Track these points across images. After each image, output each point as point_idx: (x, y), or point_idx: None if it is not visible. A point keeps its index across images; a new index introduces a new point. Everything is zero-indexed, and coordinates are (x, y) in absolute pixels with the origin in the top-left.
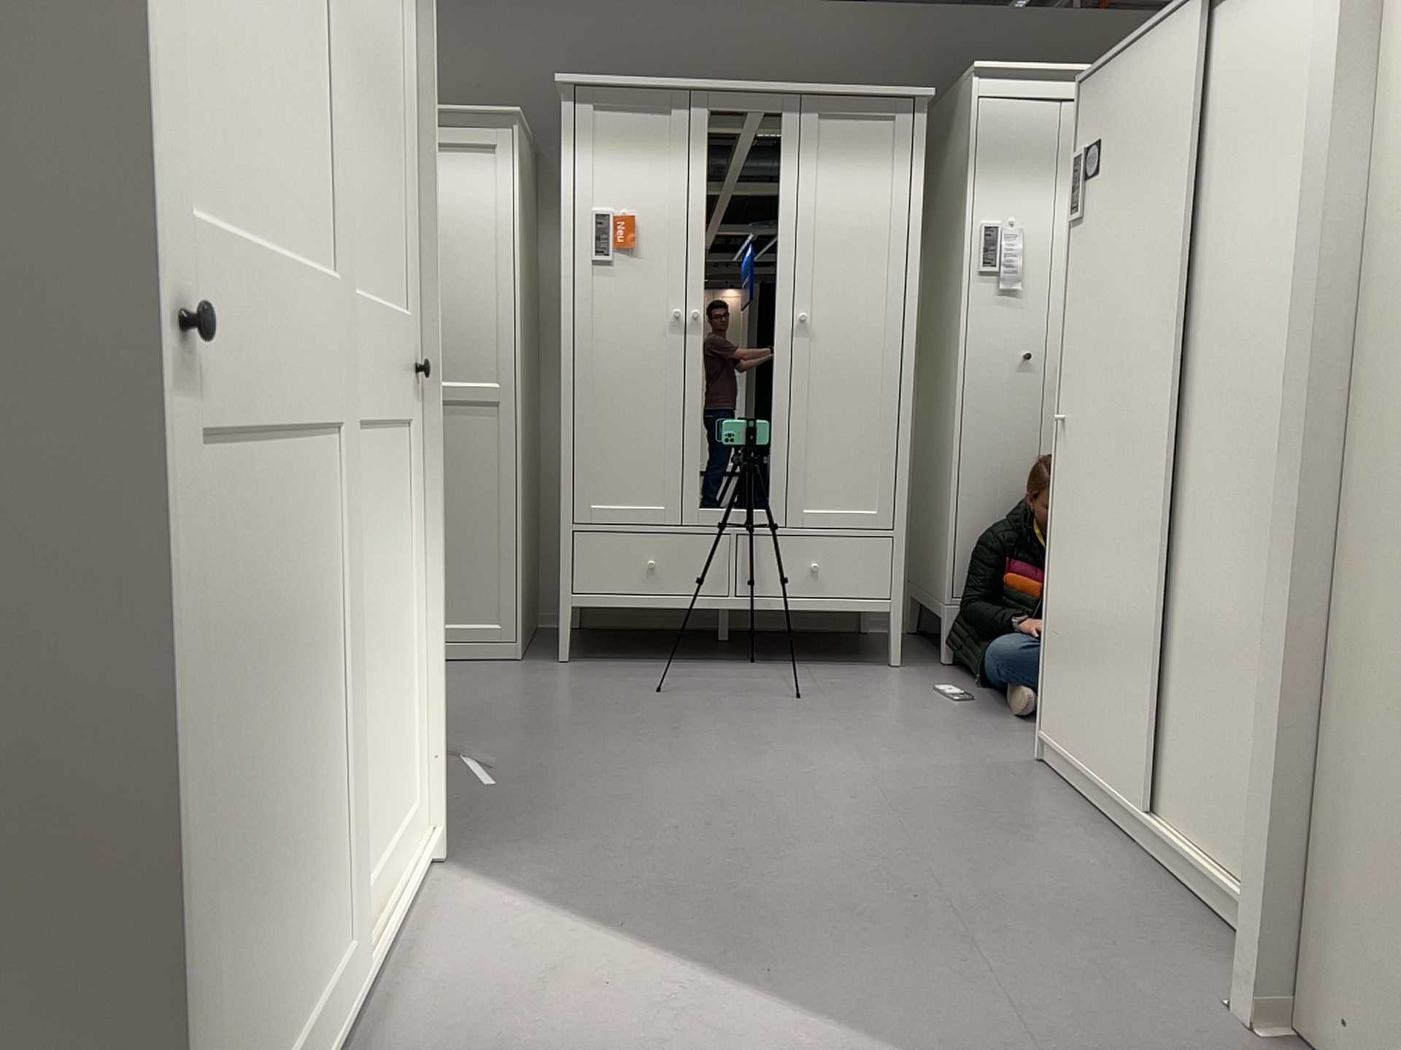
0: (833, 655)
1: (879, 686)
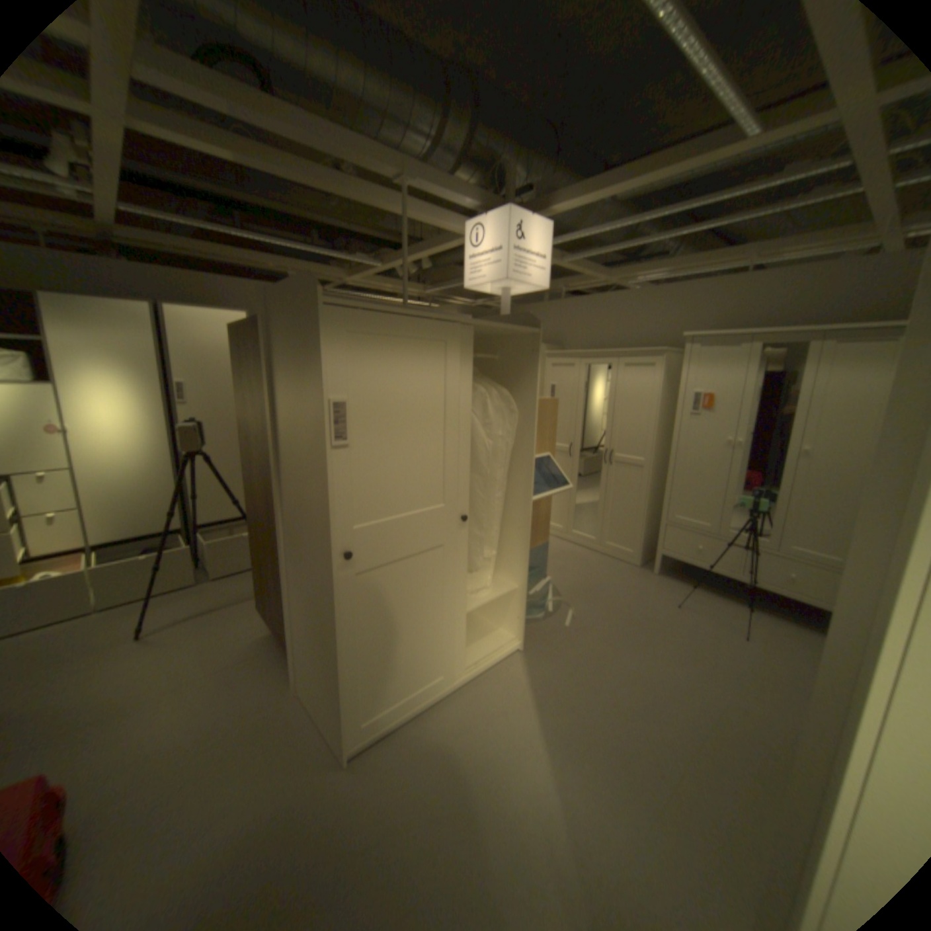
0: (806, 621)
1: (811, 653)
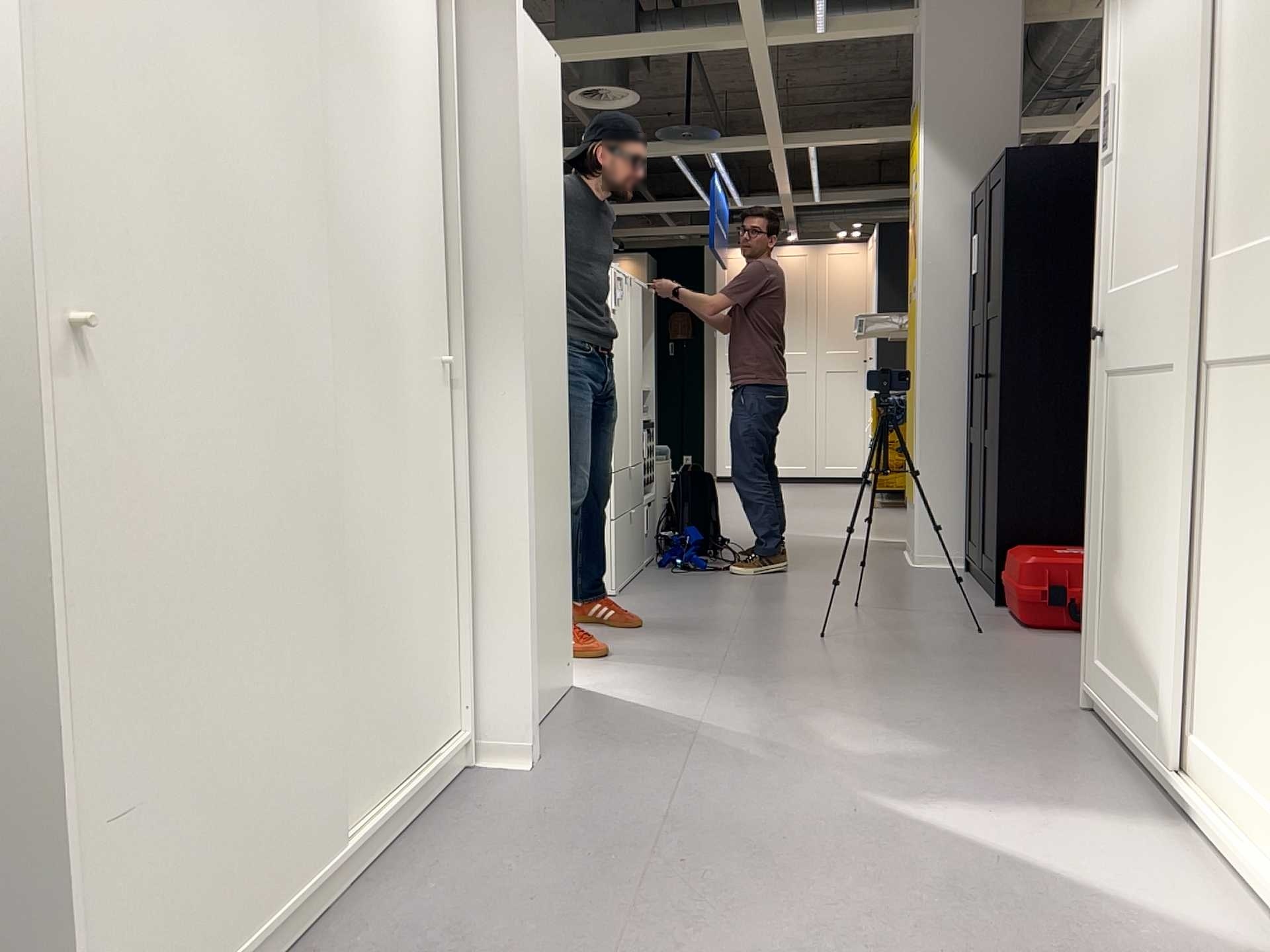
0: None
1: None
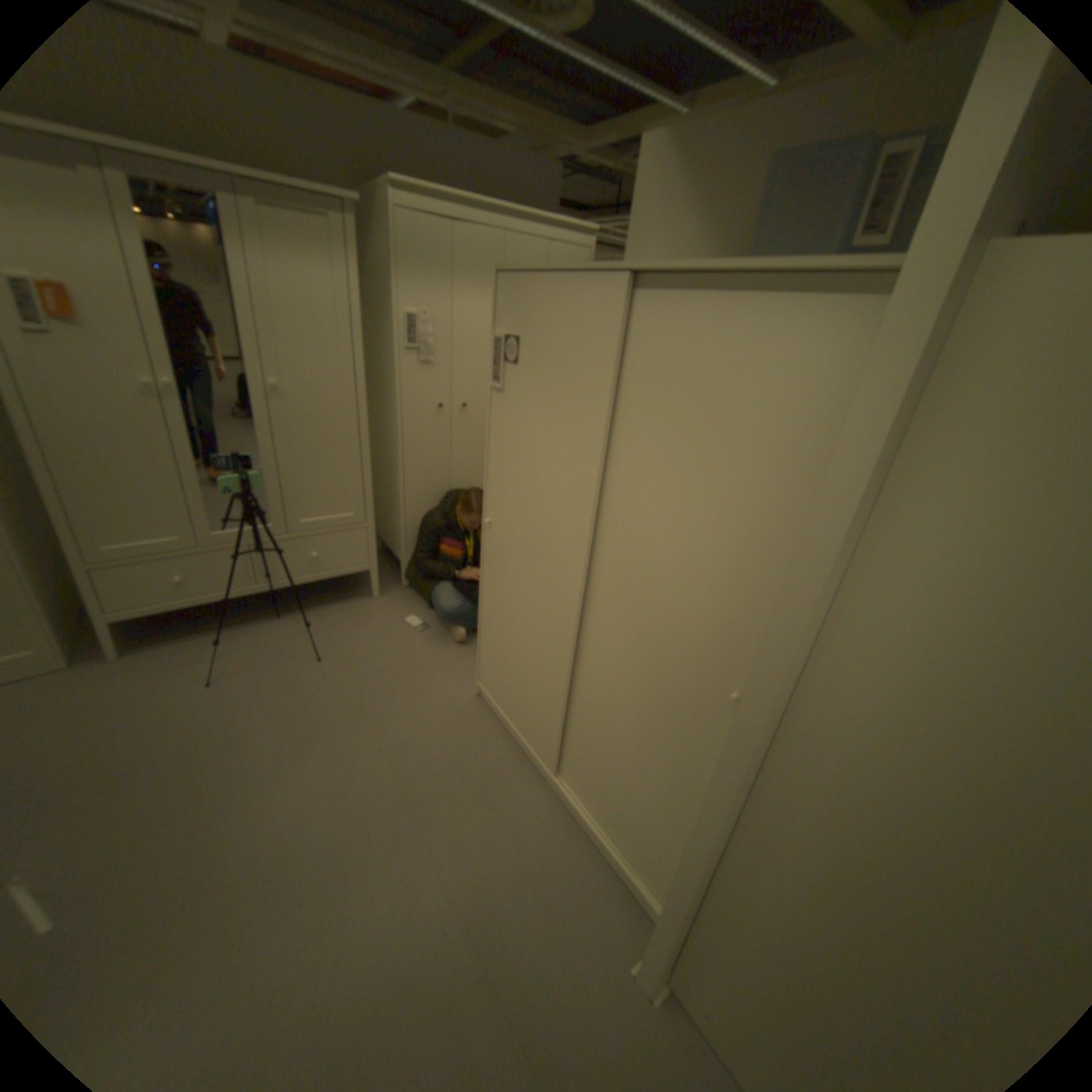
0: (331, 592)
1: (367, 625)
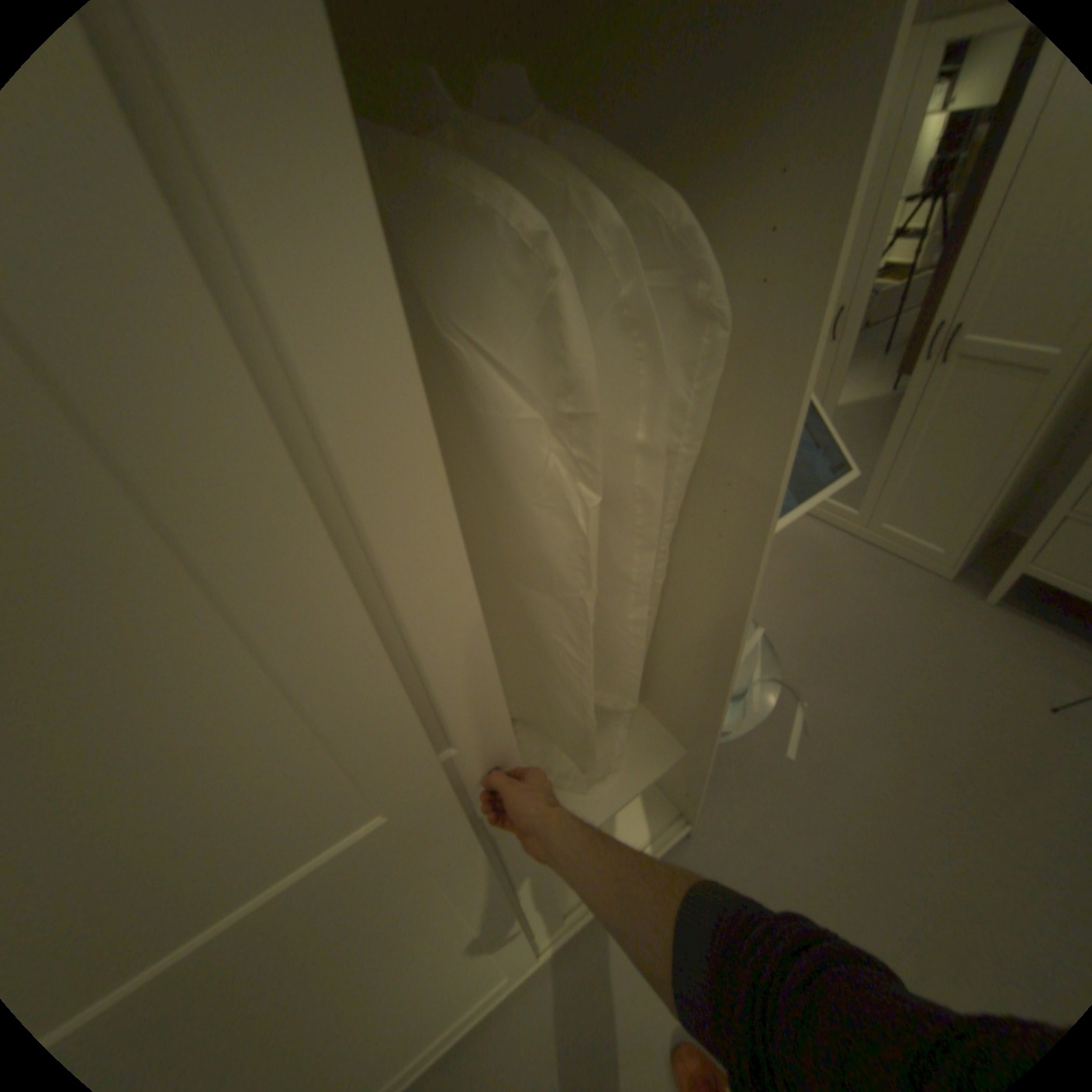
0: None
1: None
